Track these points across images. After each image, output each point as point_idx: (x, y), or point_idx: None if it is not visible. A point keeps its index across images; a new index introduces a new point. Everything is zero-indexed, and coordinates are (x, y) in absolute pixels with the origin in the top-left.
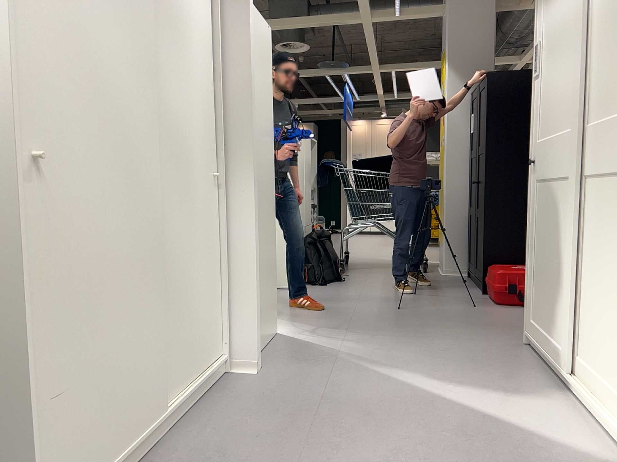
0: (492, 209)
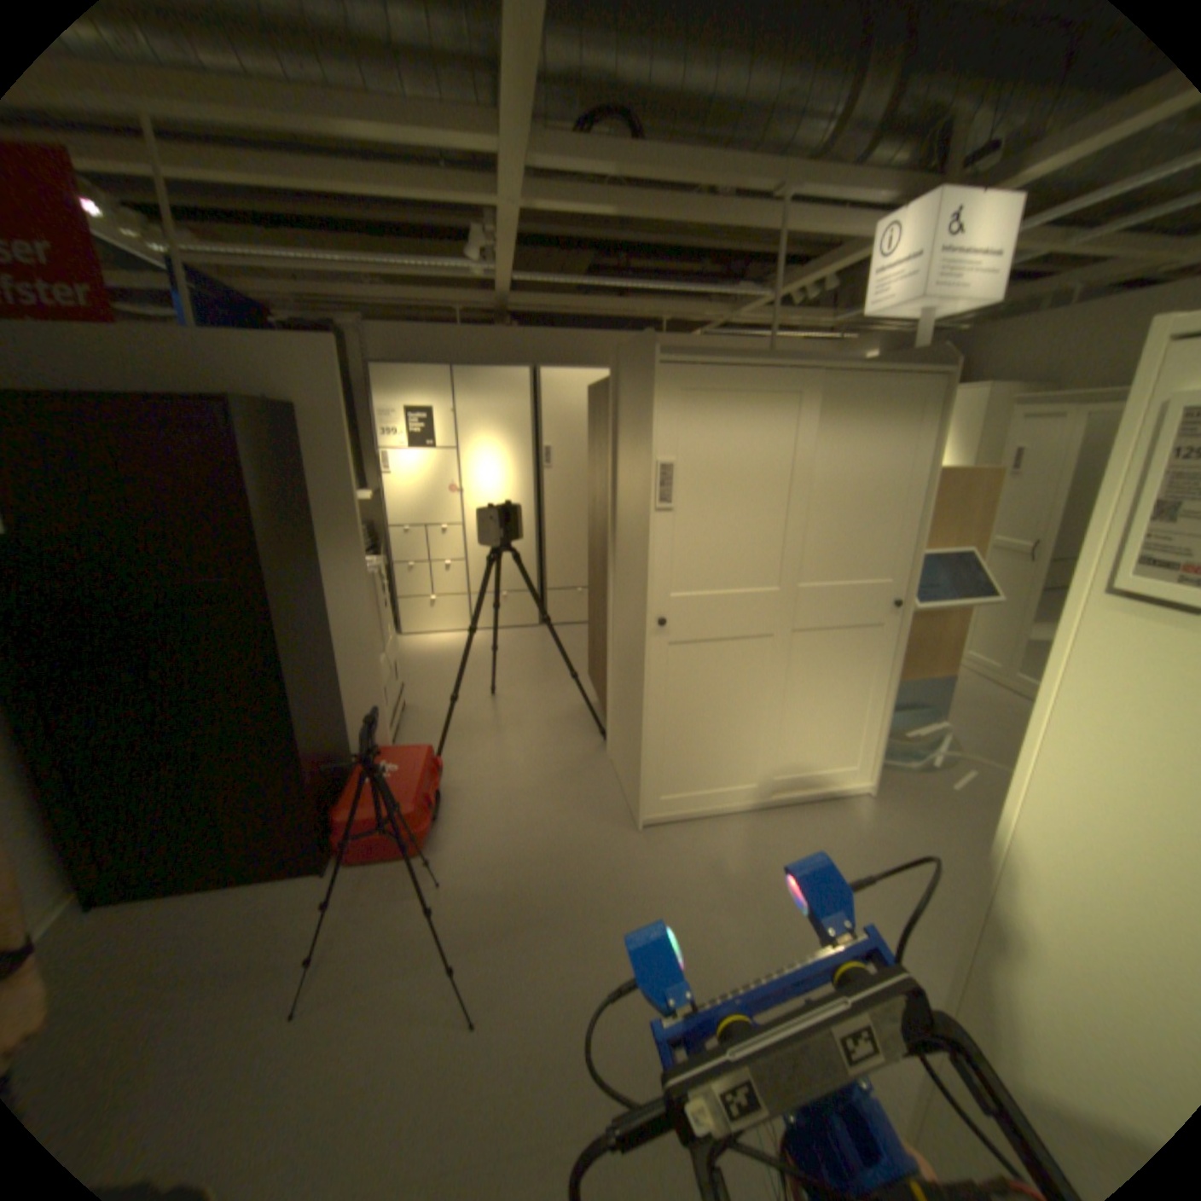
0: (302, 714)
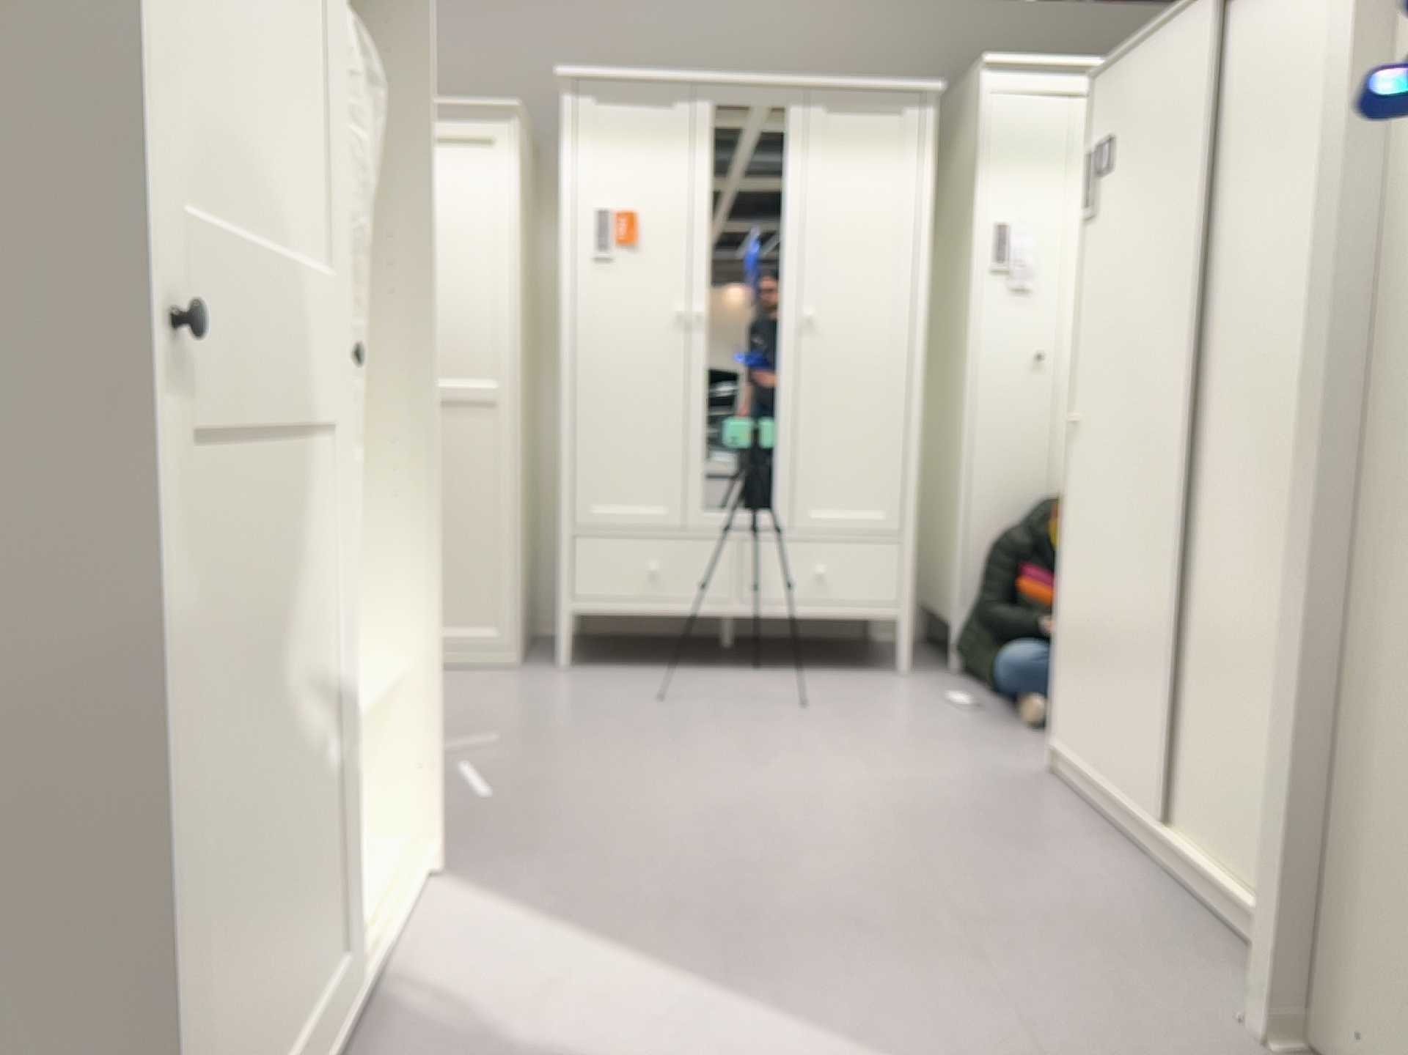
0: None
